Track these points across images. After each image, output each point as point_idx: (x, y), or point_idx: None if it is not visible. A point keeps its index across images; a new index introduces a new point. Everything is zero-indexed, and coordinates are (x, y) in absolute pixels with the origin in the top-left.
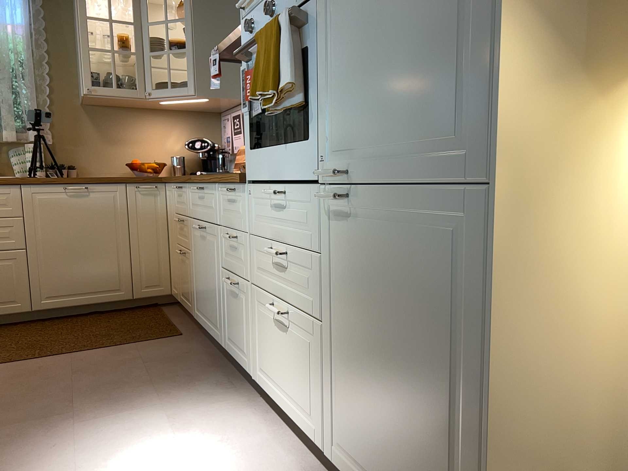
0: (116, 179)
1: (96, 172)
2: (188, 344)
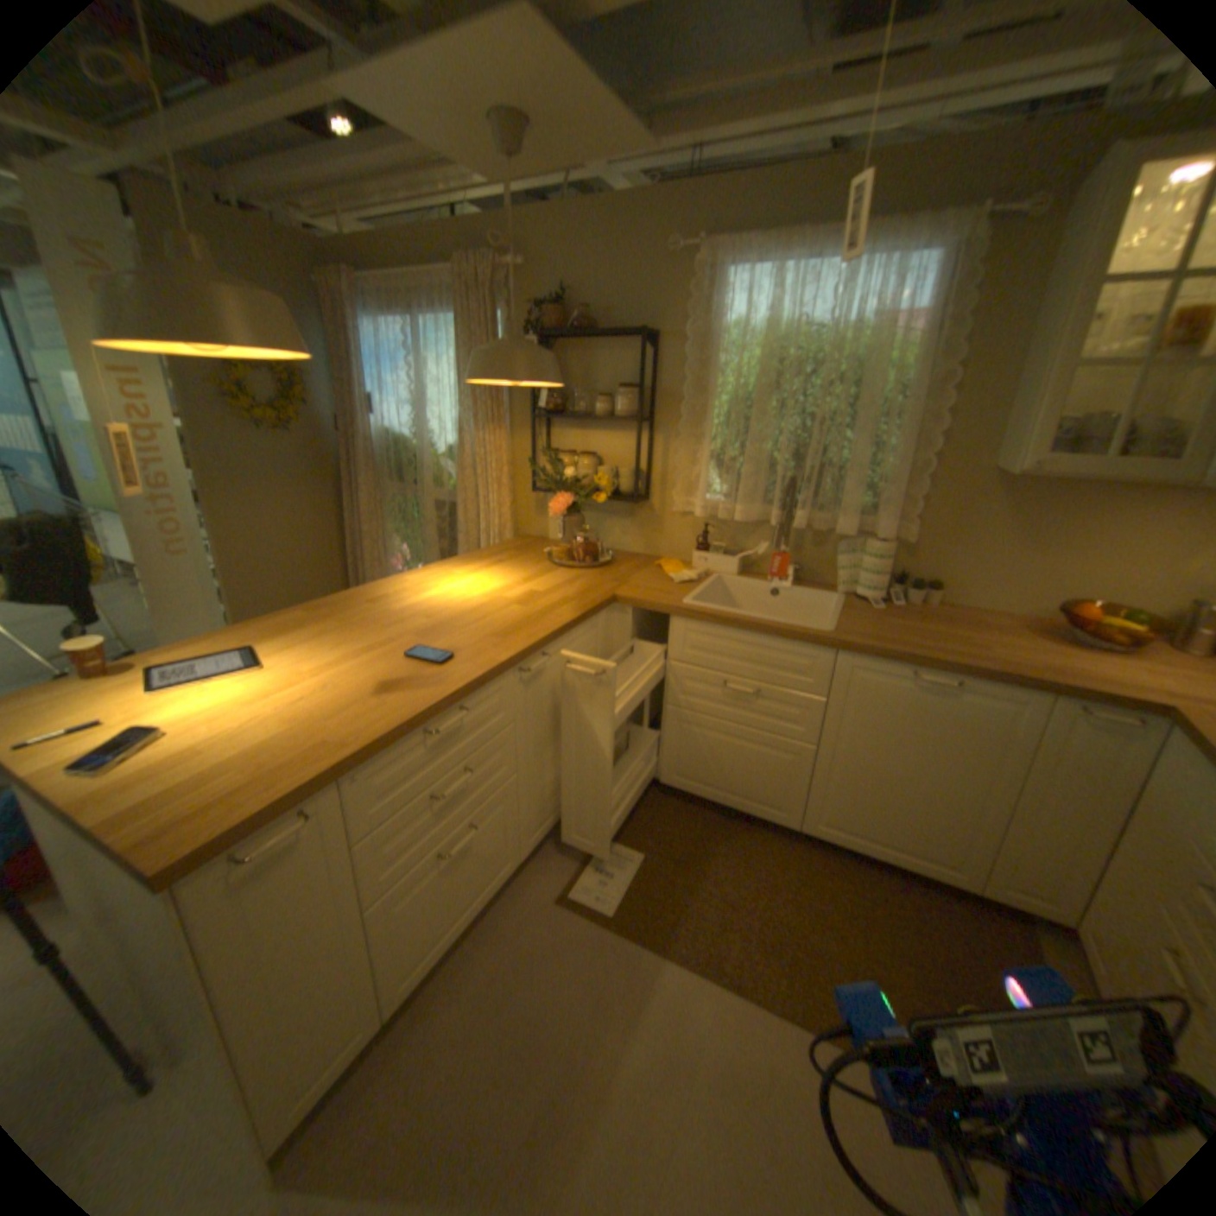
0: (1041, 685)
1: (982, 599)
2: None
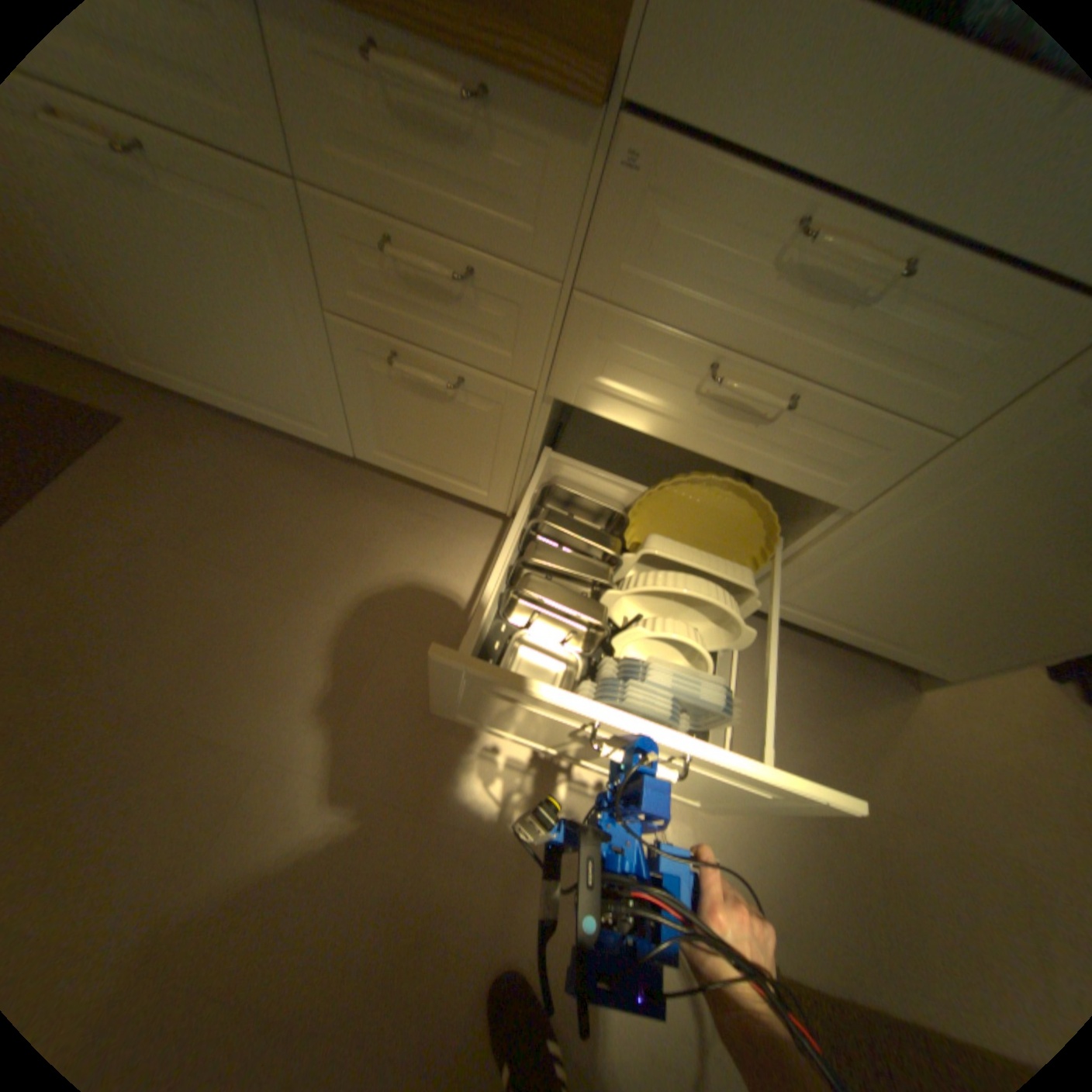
0: None
1: None
2: (177, 439)
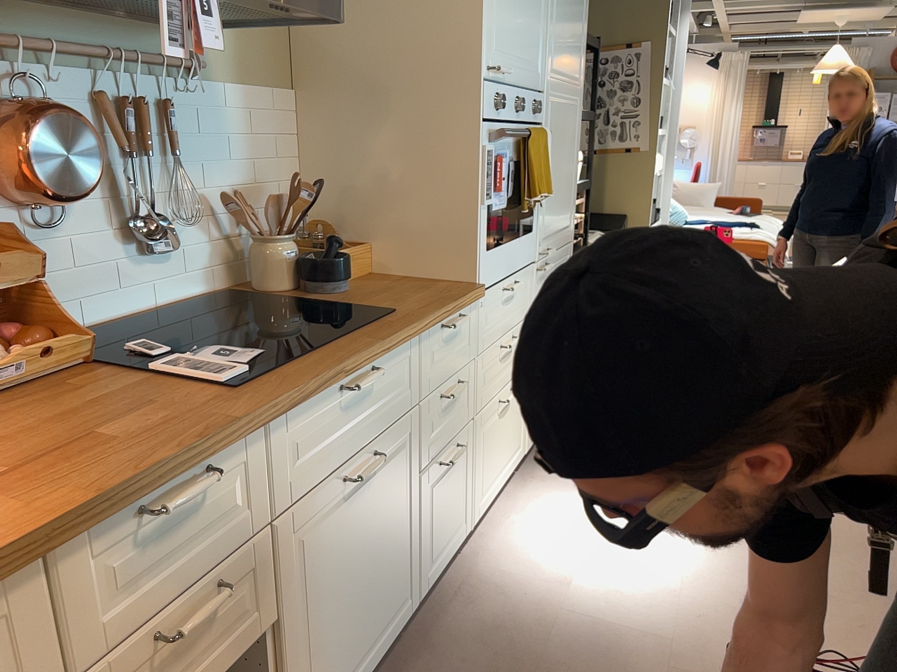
0: None
1: None
2: None
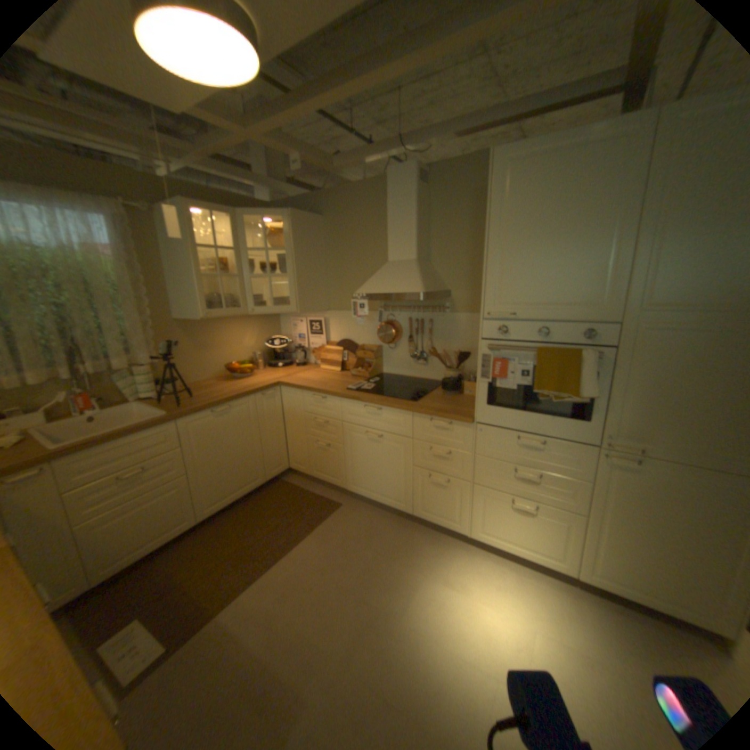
0: (248, 392)
1: (191, 378)
2: (356, 511)
